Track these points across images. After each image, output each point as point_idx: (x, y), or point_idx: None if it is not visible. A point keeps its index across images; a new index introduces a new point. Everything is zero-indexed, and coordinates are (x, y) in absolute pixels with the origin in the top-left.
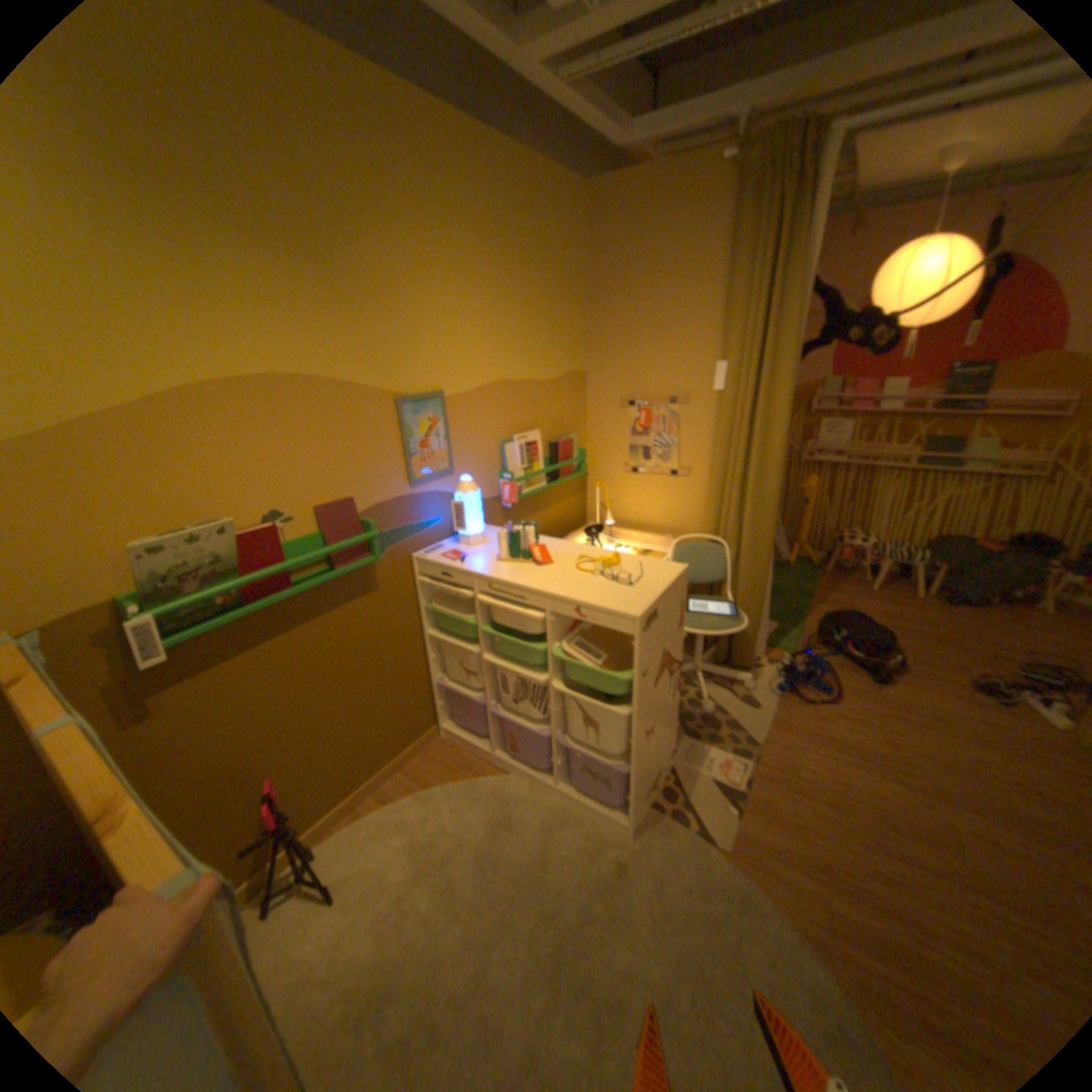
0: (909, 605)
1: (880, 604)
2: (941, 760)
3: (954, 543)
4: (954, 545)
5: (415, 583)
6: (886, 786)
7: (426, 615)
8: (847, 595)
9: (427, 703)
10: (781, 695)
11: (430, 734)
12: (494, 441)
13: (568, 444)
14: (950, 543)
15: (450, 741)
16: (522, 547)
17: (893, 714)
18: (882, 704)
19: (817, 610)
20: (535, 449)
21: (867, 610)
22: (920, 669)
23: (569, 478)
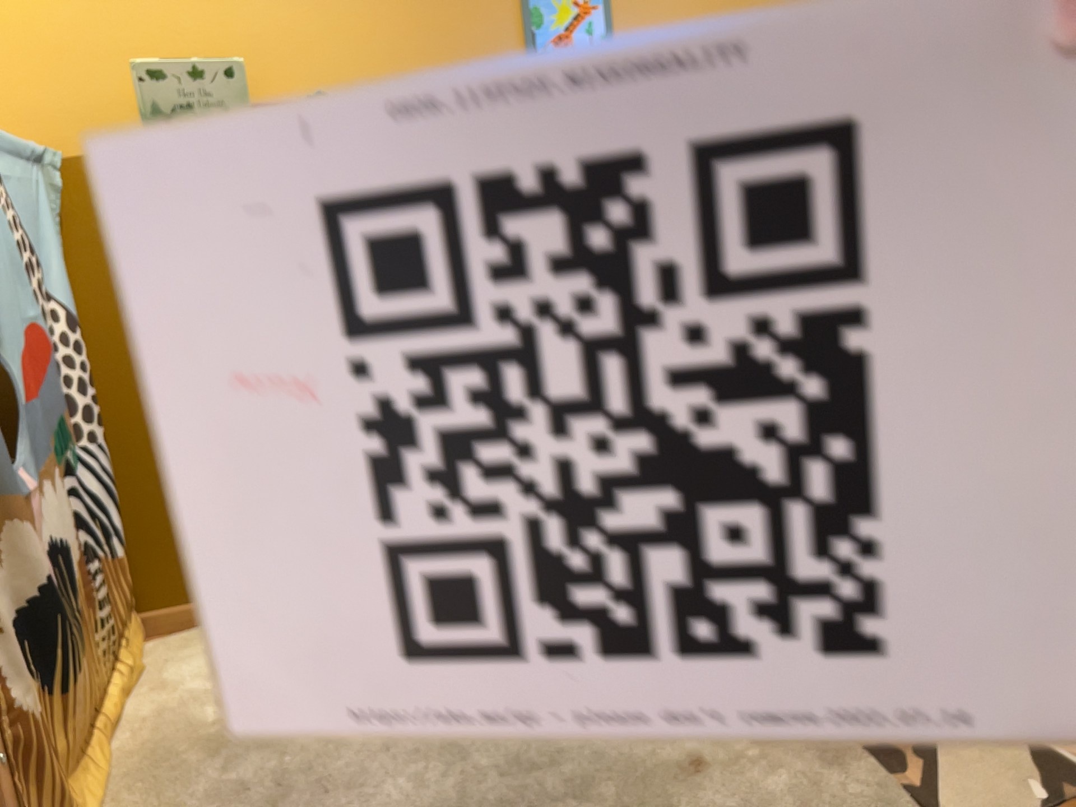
0: None
1: None
2: None
3: None
4: None
5: None
6: None
7: None
8: None
9: None
10: None
11: None
12: None
13: None
14: None
15: None
16: None
17: None
18: None
19: None
20: None
21: None
22: None
23: None
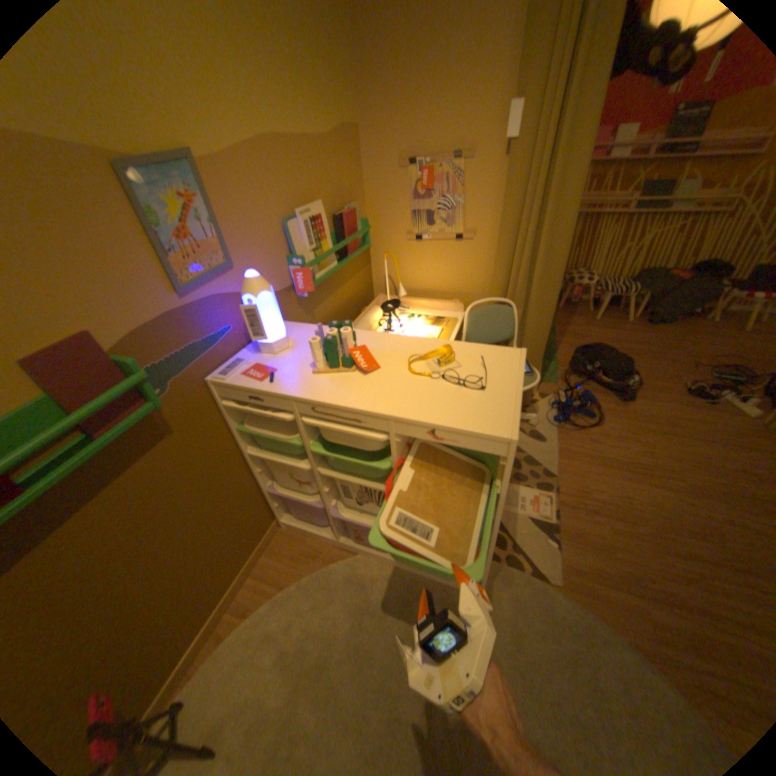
0: (624, 329)
1: (604, 331)
2: (686, 461)
3: (654, 275)
4: (654, 276)
5: (219, 407)
6: (656, 493)
7: (241, 435)
8: (579, 327)
9: (262, 508)
10: (558, 425)
11: (272, 531)
12: (275, 218)
13: (353, 215)
14: (651, 275)
15: (293, 531)
16: (341, 352)
17: (642, 427)
18: (632, 419)
19: (562, 343)
20: (322, 224)
21: (597, 338)
22: (648, 383)
23: (358, 253)
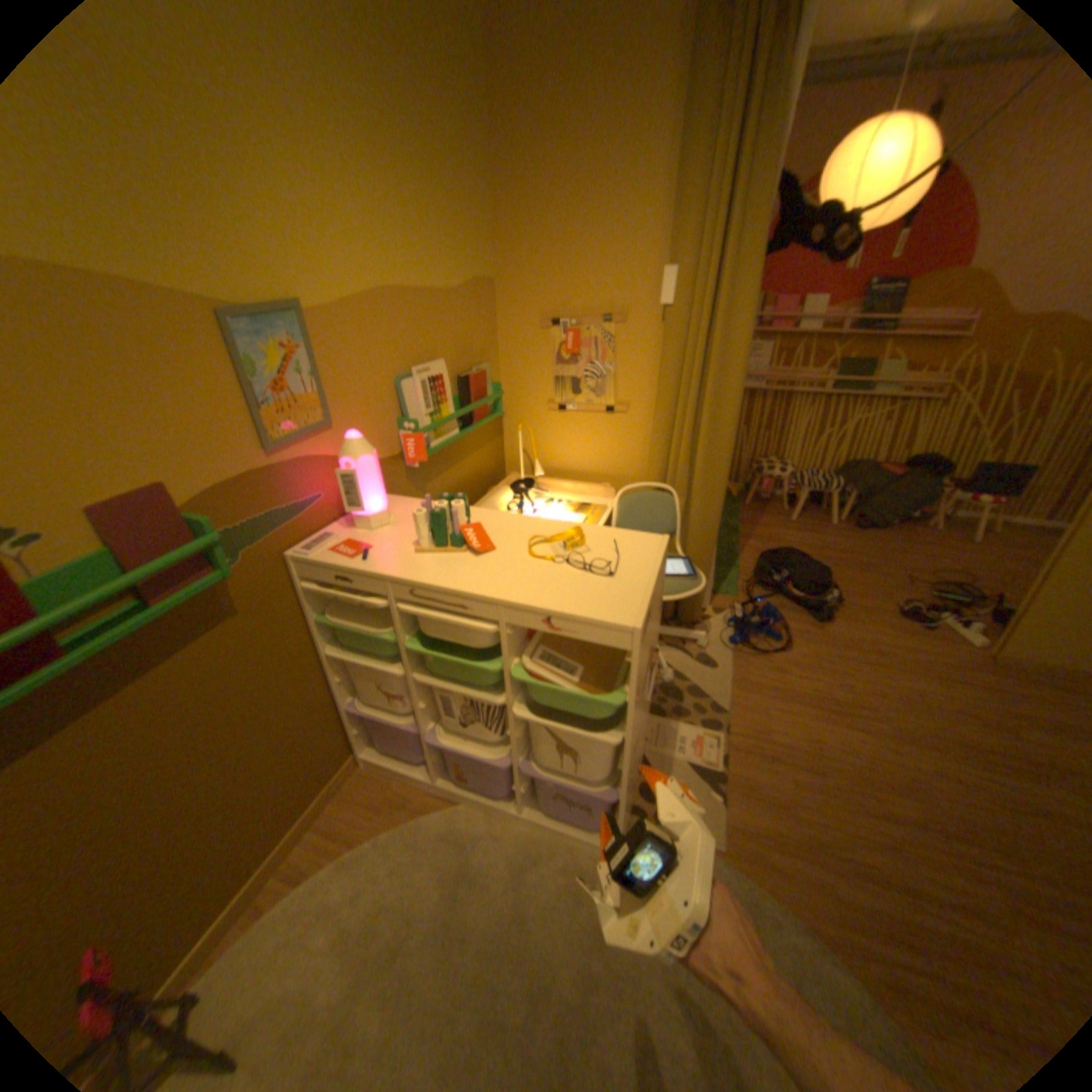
0: (826, 533)
1: (801, 535)
2: (893, 698)
3: (861, 468)
4: (861, 470)
5: (297, 591)
6: (853, 737)
7: (320, 630)
8: (770, 528)
9: (337, 735)
10: (734, 649)
11: (346, 770)
12: (387, 376)
13: (482, 378)
14: (857, 468)
15: (375, 772)
16: (450, 530)
17: (840, 654)
18: (828, 644)
19: (747, 547)
20: (443, 386)
21: (791, 542)
22: (851, 601)
23: (486, 421)
